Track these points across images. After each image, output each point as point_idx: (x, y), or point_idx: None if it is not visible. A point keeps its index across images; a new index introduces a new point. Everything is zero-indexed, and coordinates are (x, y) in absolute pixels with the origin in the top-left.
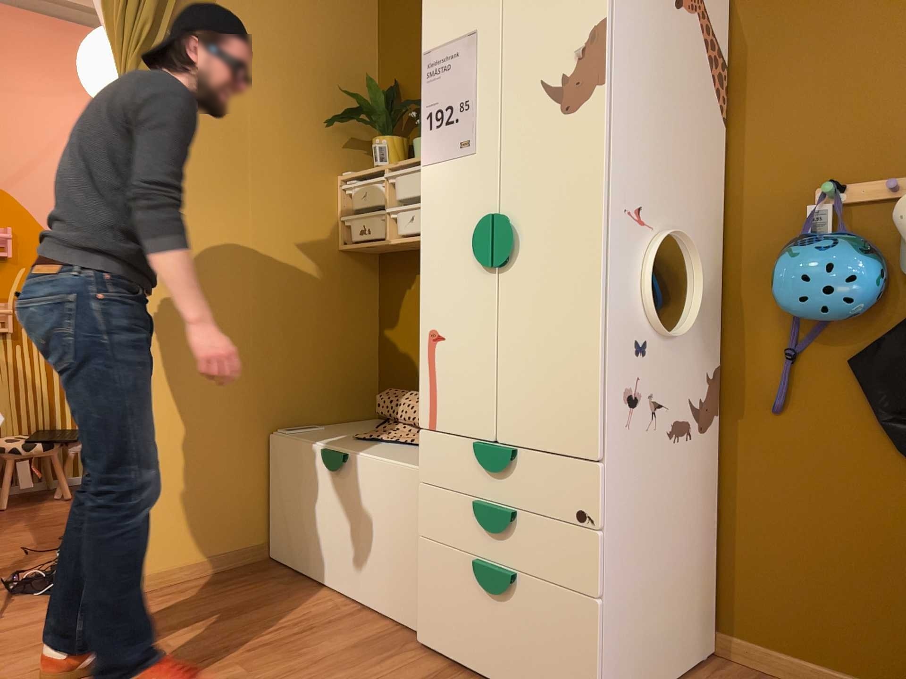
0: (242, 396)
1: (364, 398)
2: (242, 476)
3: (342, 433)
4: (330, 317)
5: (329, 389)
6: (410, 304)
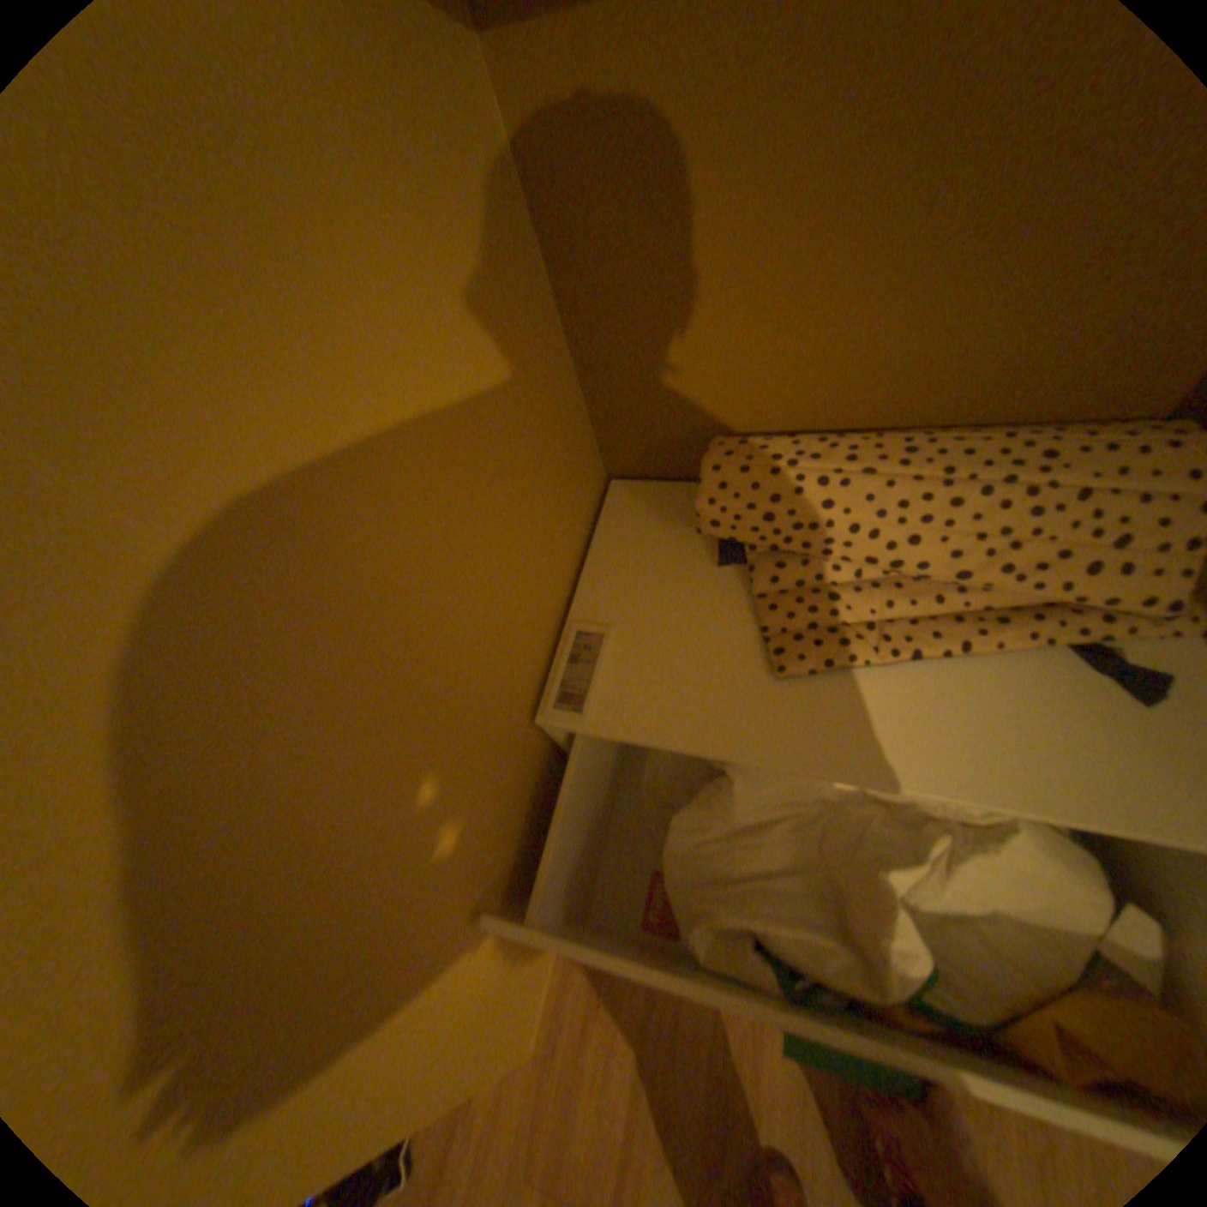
0: (454, 772)
1: (583, 462)
2: (534, 816)
3: (681, 630)
4: (462, 341)
5: (547, 521)
6: (698, 148)
